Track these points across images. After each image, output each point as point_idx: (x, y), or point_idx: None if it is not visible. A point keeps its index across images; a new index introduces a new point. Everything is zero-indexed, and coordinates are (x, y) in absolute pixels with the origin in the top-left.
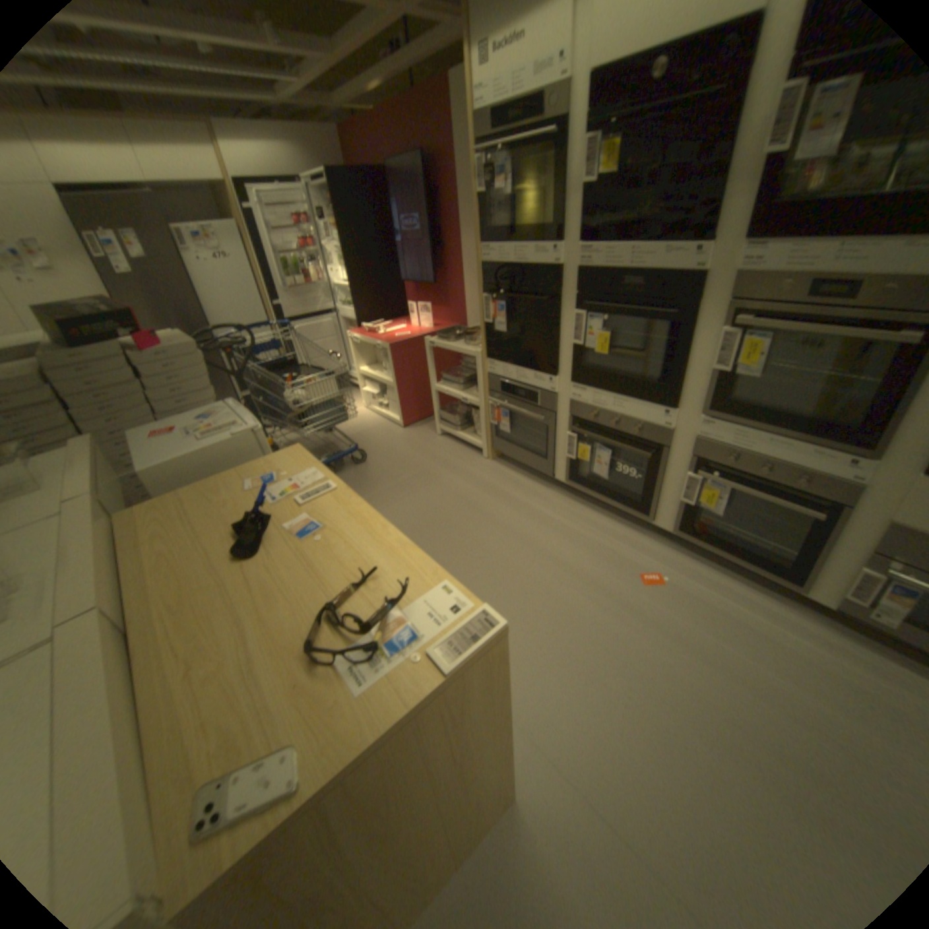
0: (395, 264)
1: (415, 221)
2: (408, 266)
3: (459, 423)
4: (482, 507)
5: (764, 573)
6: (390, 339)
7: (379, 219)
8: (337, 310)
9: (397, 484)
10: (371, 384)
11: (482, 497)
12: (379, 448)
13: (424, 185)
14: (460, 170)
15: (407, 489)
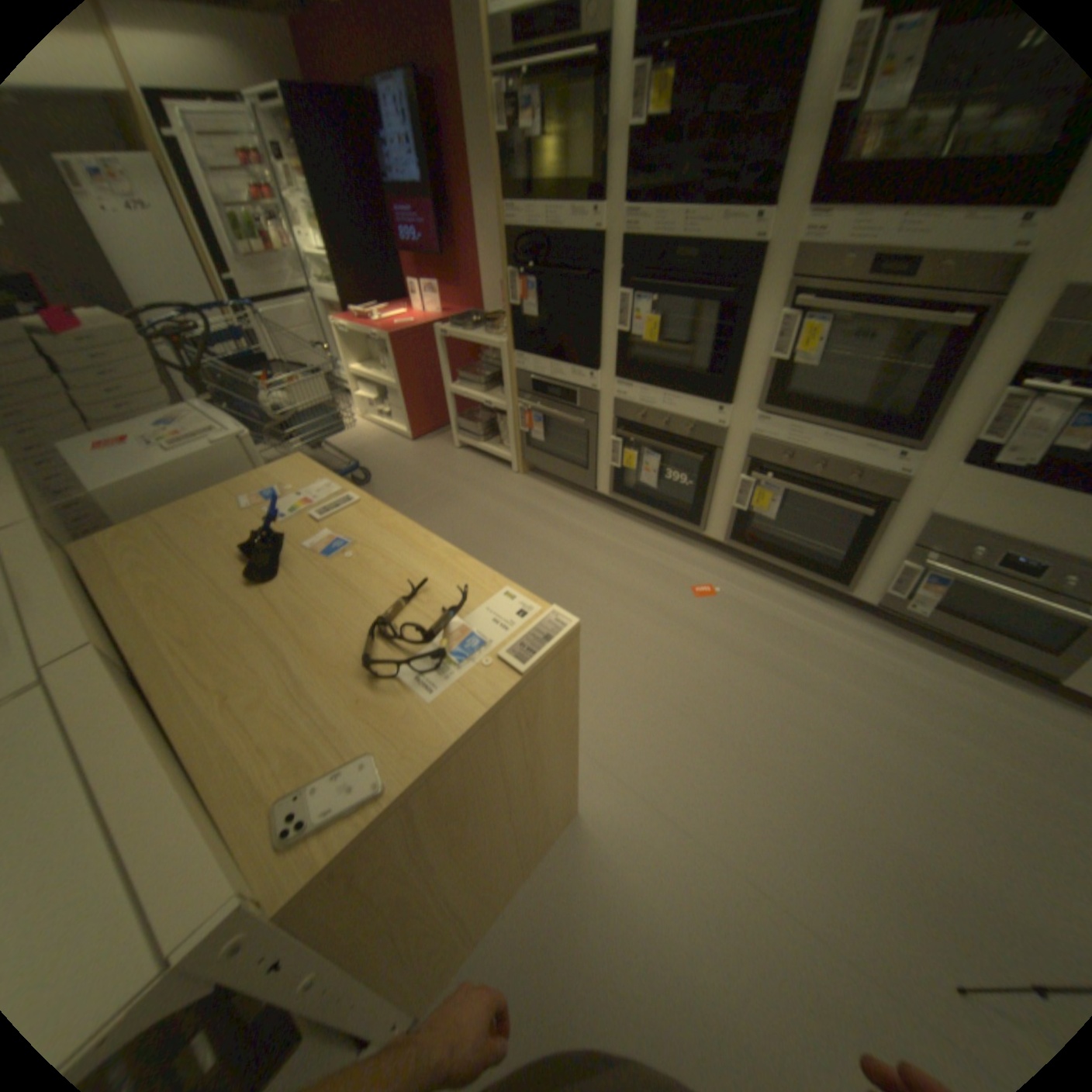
0: (386, 226)
1: (412, 167)
2: (406, 228)
3: (483, 431)
4: (516, 526)
5: (812, 575)
6: (389, 325)
7: (362, 160)
8: (312, 286)
9: (413, 506)
10: (366, 385)
11: (516, 515)
12: (386, 464)
13: (422, 116)
14: (469, 98)
15: (426, 511)
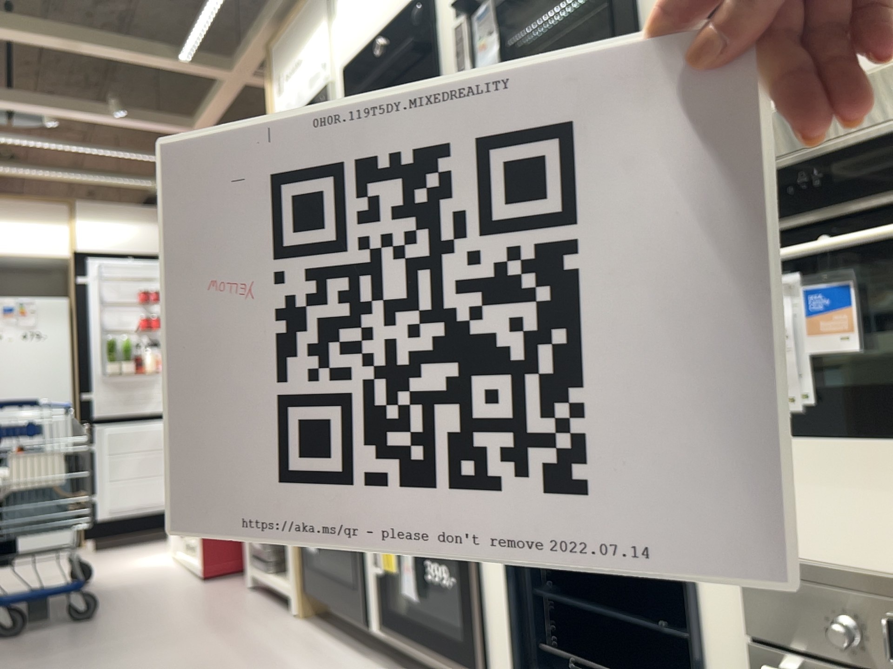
0: None
1: None
2: None
3: (273, 553)
4: None
5: None
6: None
7: None
8: None
9: (112, 645)
10: None
11: (237, 664)
12: (140, 600)
13: None
14: None
15: (120, 652)
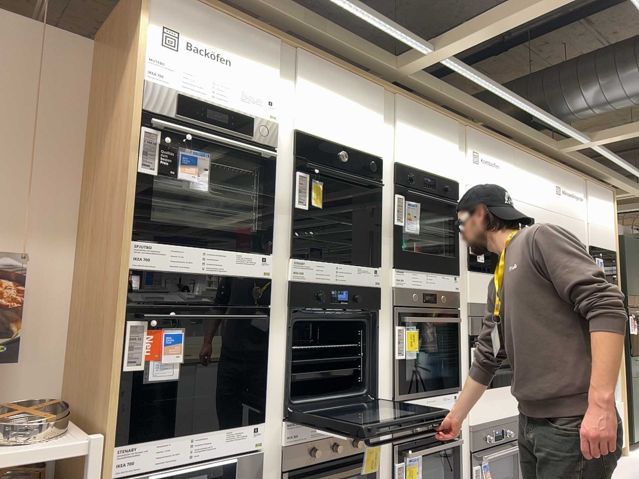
0: None
1: None
2: None
3: None
4: None
5: None
6: None
7: None
8: None
9: None
10: None
11: None
12: None
13: None
14: None
15: None
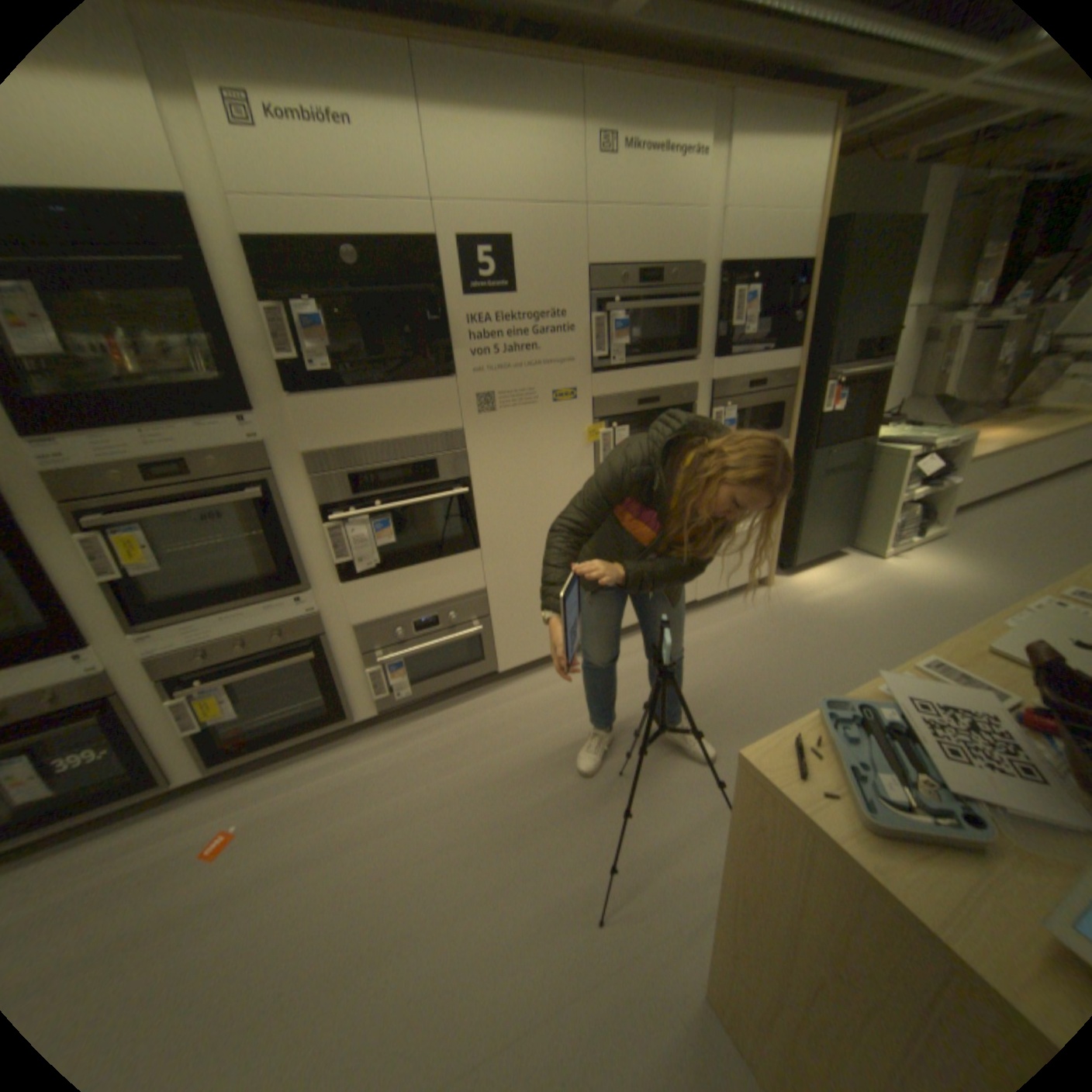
0: None
1: None
2: None
3: None
4: None
5: (309, 736)
6: None
7: None
8: None
9: None
10: None
11: None
12: None
13: None
14: None
15: None
